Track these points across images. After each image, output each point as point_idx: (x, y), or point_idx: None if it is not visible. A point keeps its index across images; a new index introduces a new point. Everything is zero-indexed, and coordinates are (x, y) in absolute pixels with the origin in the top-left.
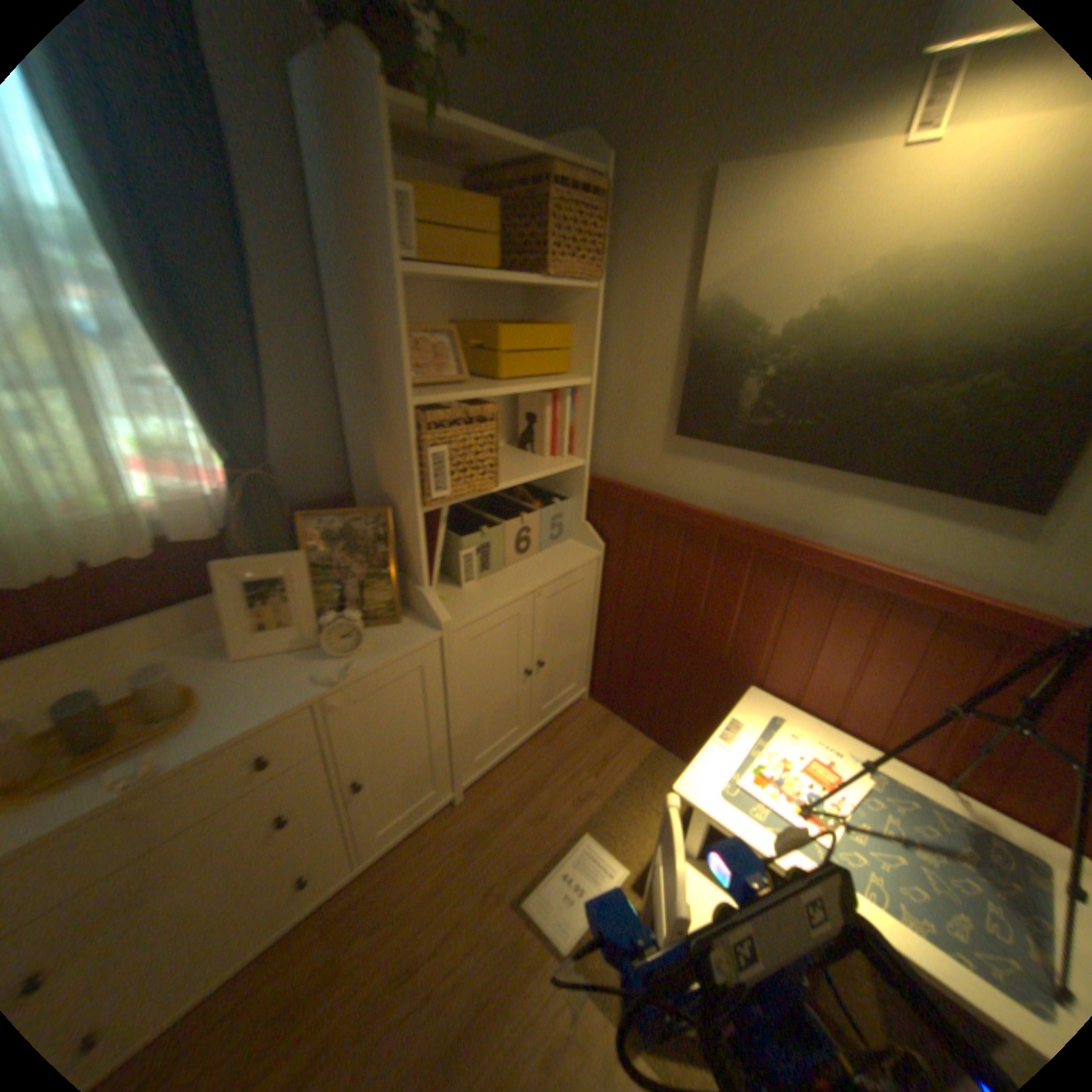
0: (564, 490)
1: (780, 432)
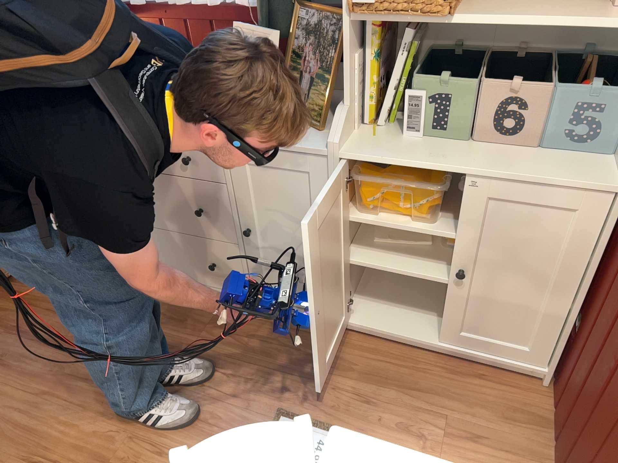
0: None
1: None
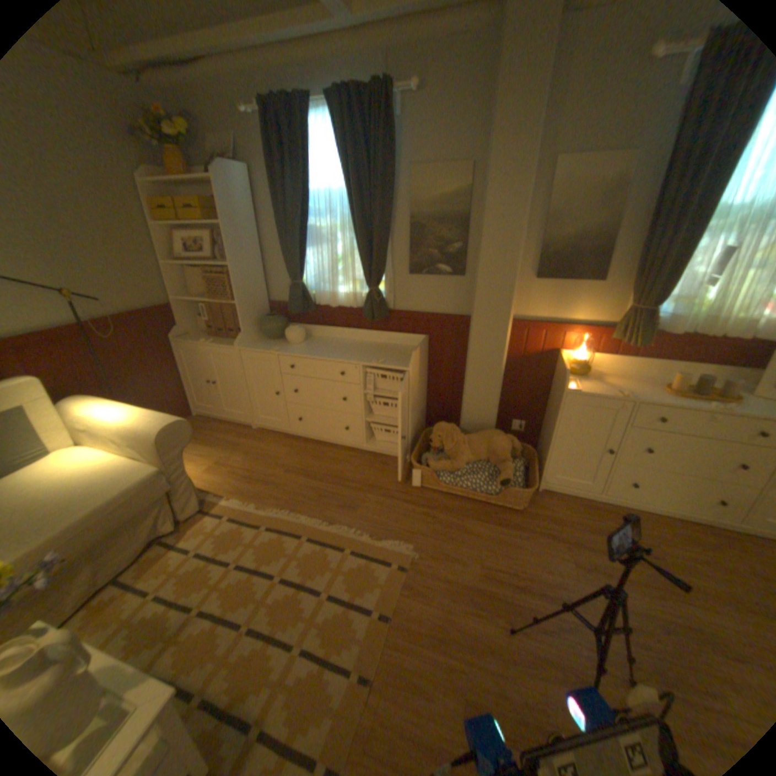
0: None
1: None
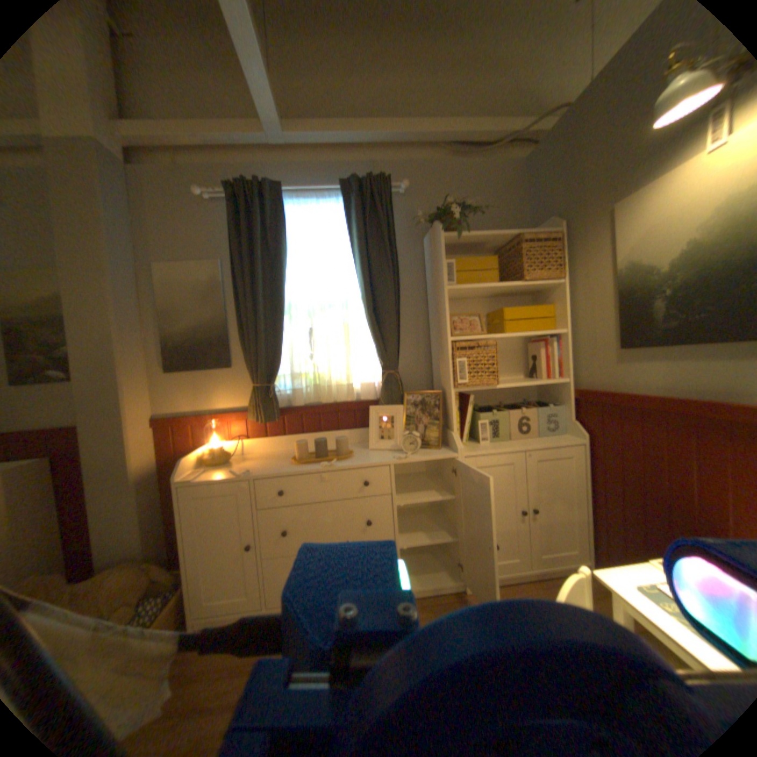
0: (560, 401)
1: (685, 326)
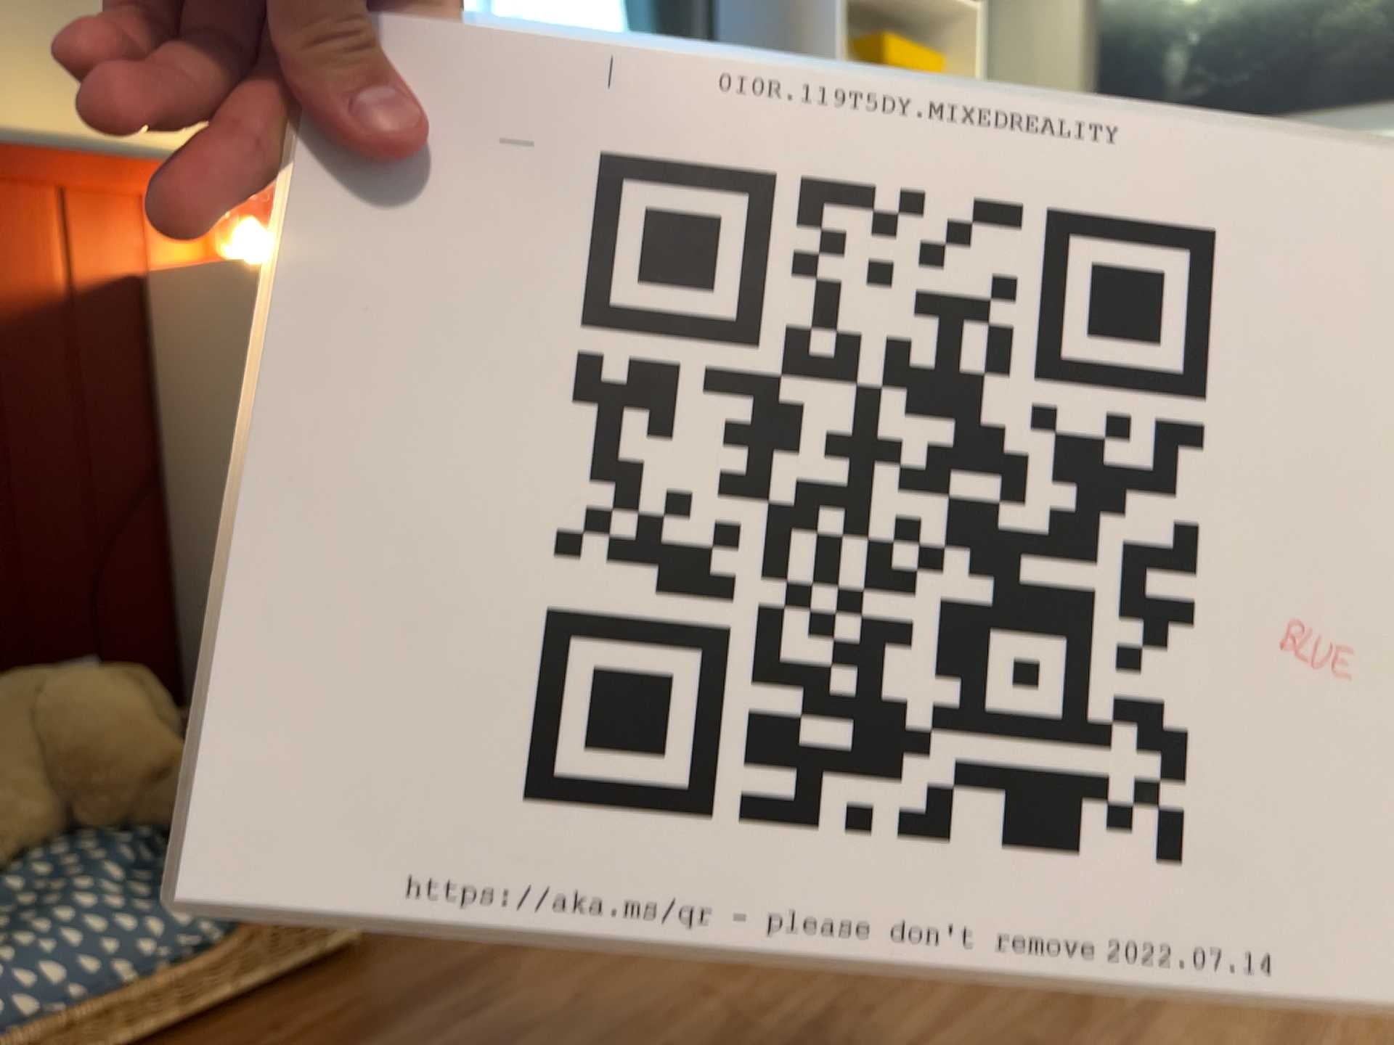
0: None
1: (1215, 95)
